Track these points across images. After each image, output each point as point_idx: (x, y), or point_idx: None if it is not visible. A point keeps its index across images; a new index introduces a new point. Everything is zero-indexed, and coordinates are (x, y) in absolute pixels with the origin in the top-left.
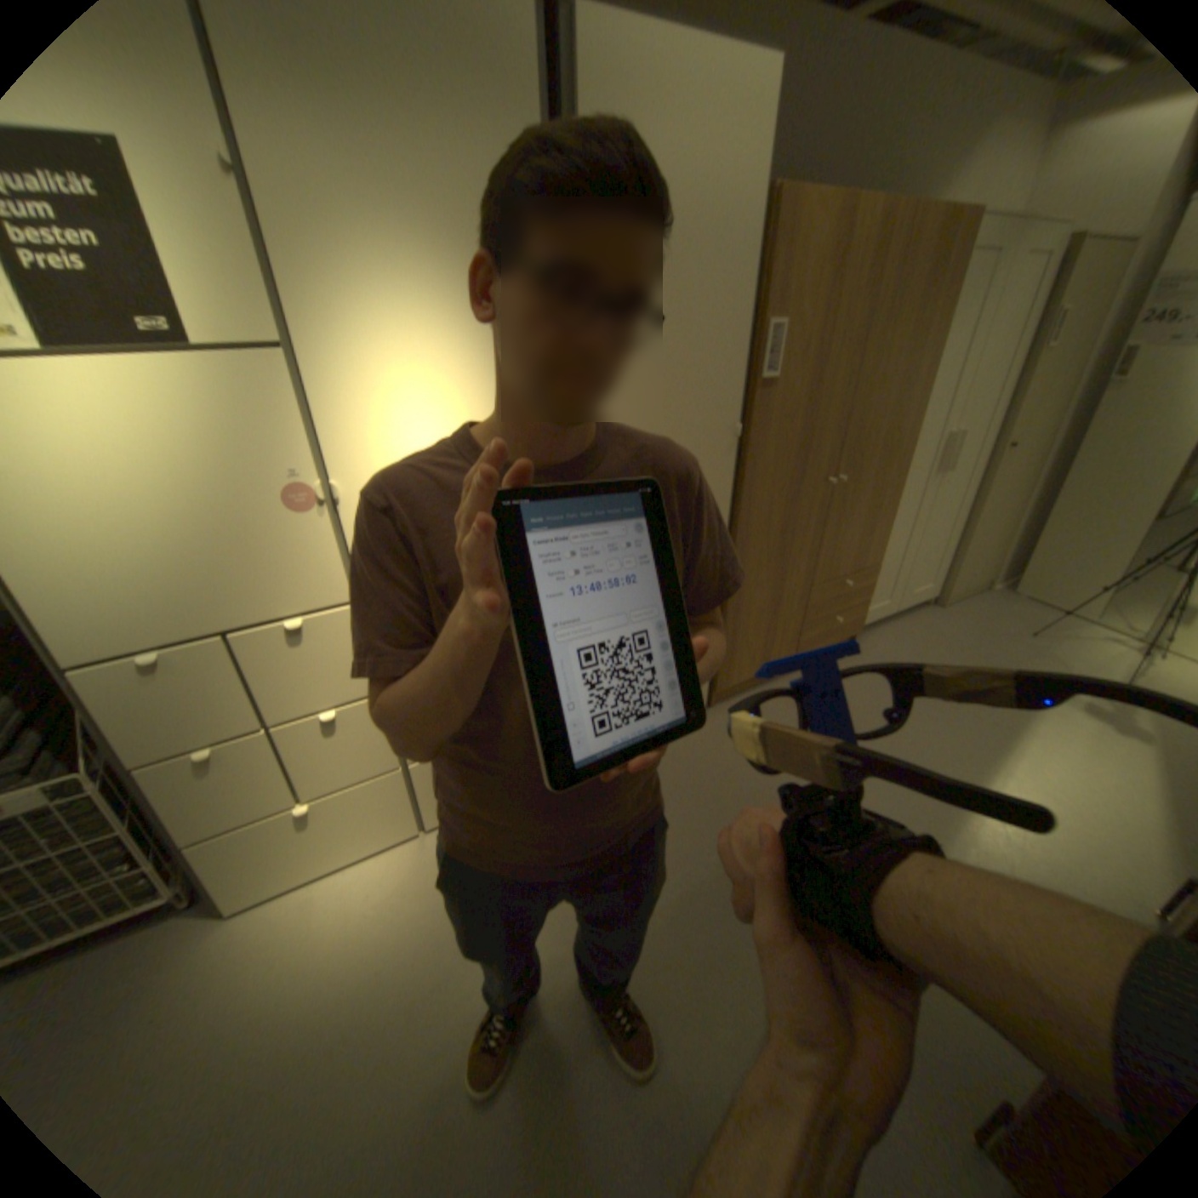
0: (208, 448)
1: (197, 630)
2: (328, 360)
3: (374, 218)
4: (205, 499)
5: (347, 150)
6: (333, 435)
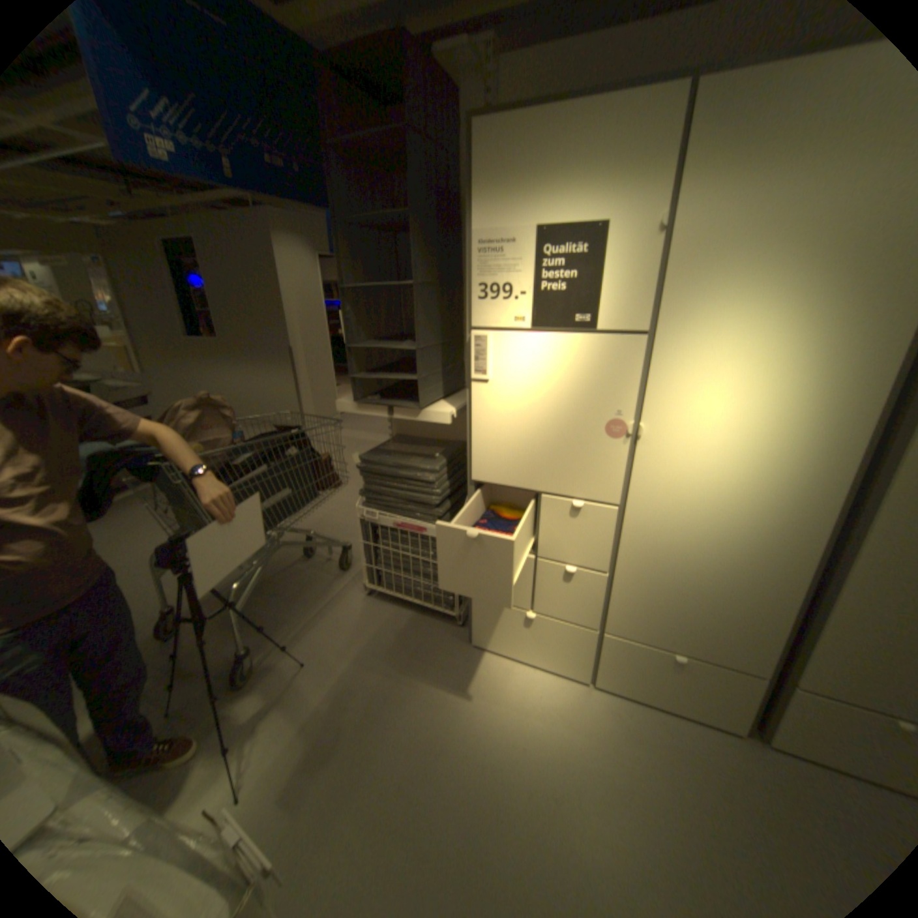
0: (579, 389)
1: (530, 486)
2: (675, 345)
3: (756, 247)
4: (565, 416)
5: (754, 203)
6: (656, 394)
